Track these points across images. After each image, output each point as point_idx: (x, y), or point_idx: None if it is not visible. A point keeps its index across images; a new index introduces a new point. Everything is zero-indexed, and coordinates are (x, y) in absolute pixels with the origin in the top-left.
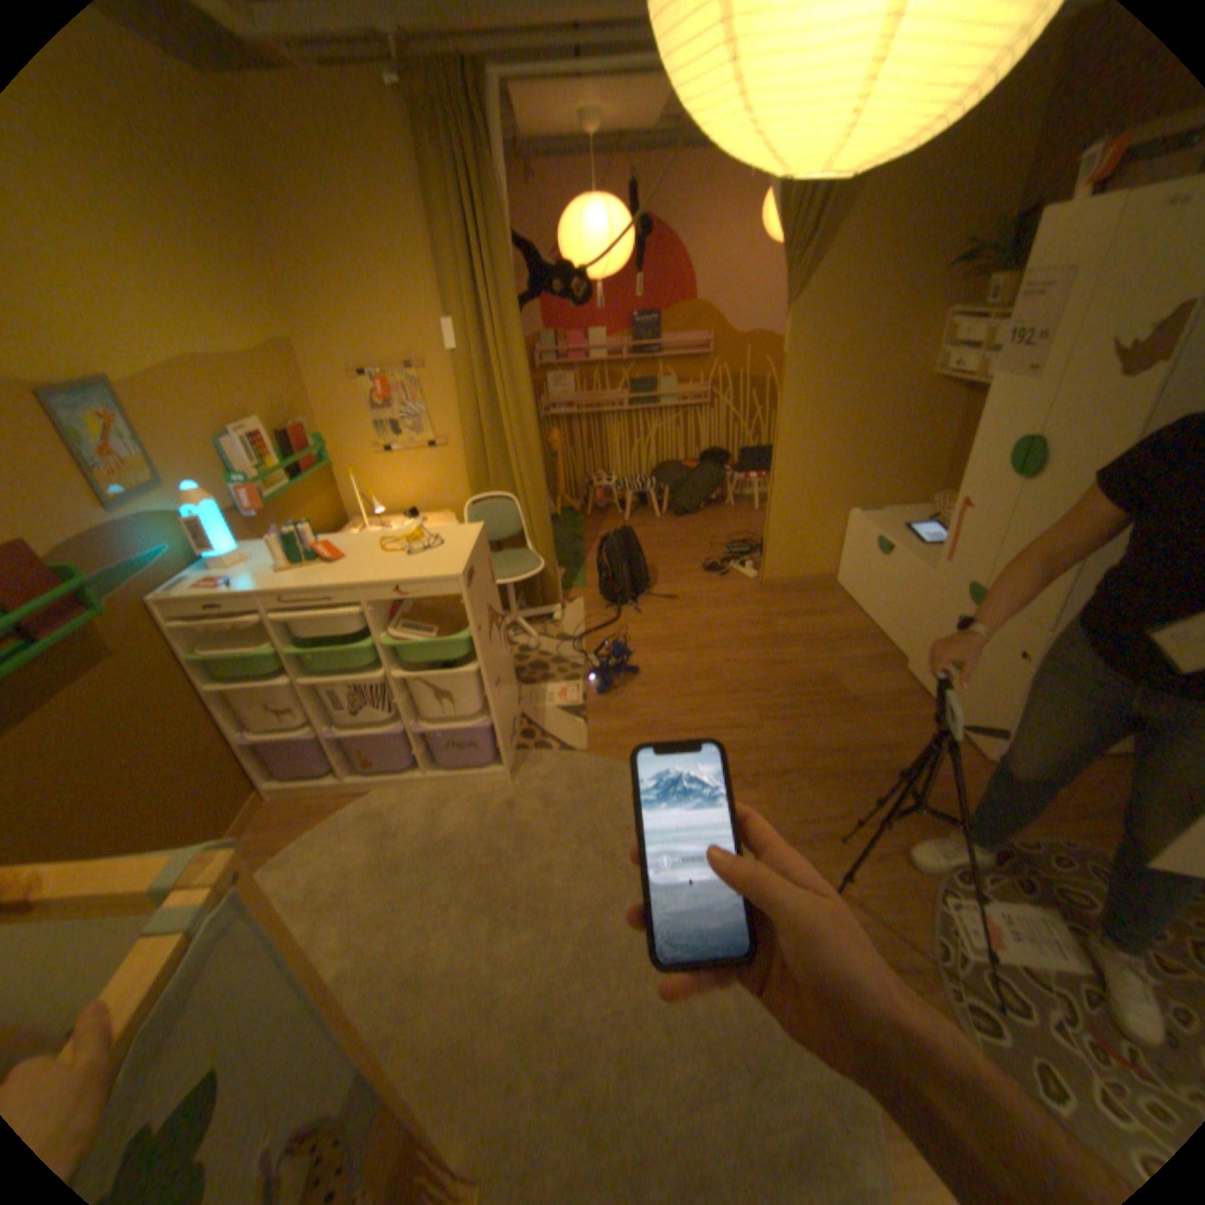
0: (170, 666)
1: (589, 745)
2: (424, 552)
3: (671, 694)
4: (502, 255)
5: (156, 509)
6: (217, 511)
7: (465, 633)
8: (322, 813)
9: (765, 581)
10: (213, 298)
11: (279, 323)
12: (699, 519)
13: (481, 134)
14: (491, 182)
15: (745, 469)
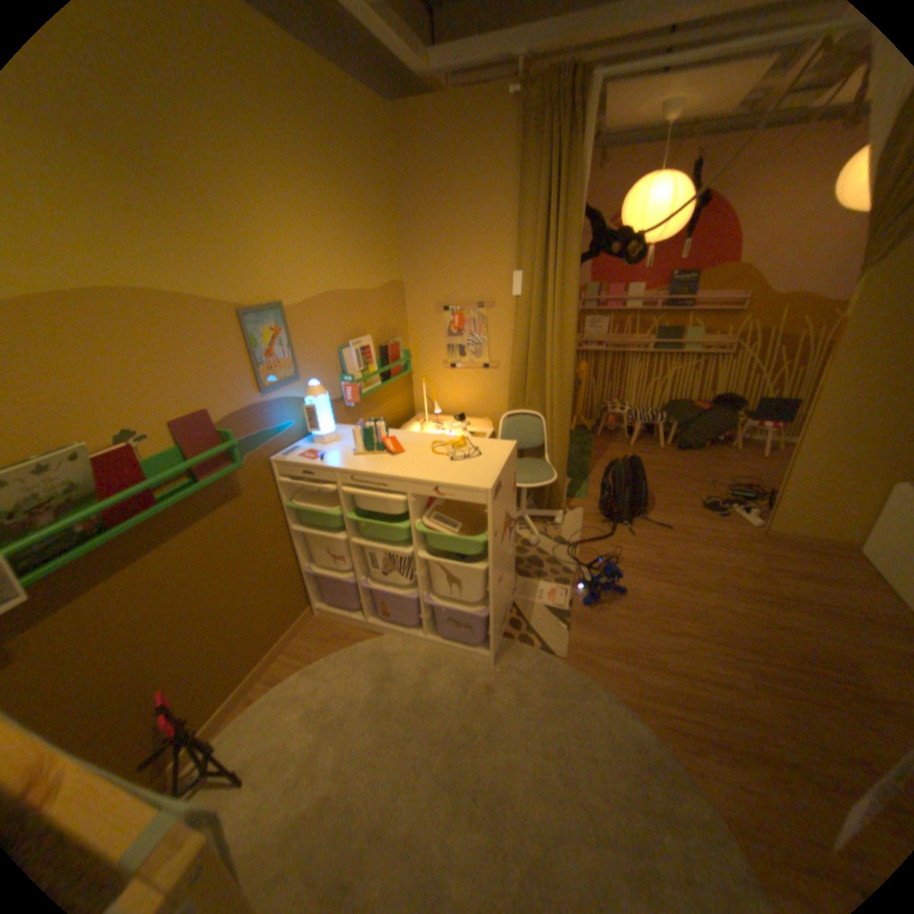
0: (276, 507)
1: (569, 654)
2: (464, 459)
3: (657, 626)
4: (575, 220)
5: (292, 395)
6: (330, 399)
7: (483, 536)
8: (348, 639)
9: (773, 532)
10: (360, 251)
11: (399, 269)
12: (704, 455)
13: (579, 123)
14: (578, 161)
15: (761, 417)
